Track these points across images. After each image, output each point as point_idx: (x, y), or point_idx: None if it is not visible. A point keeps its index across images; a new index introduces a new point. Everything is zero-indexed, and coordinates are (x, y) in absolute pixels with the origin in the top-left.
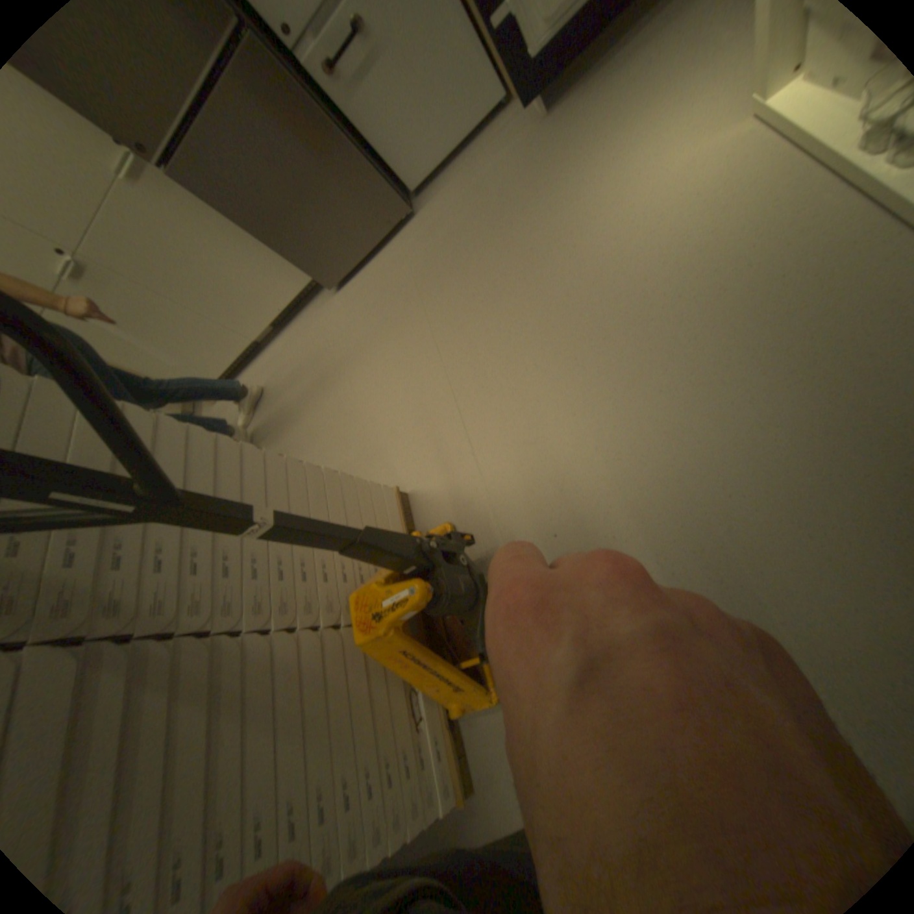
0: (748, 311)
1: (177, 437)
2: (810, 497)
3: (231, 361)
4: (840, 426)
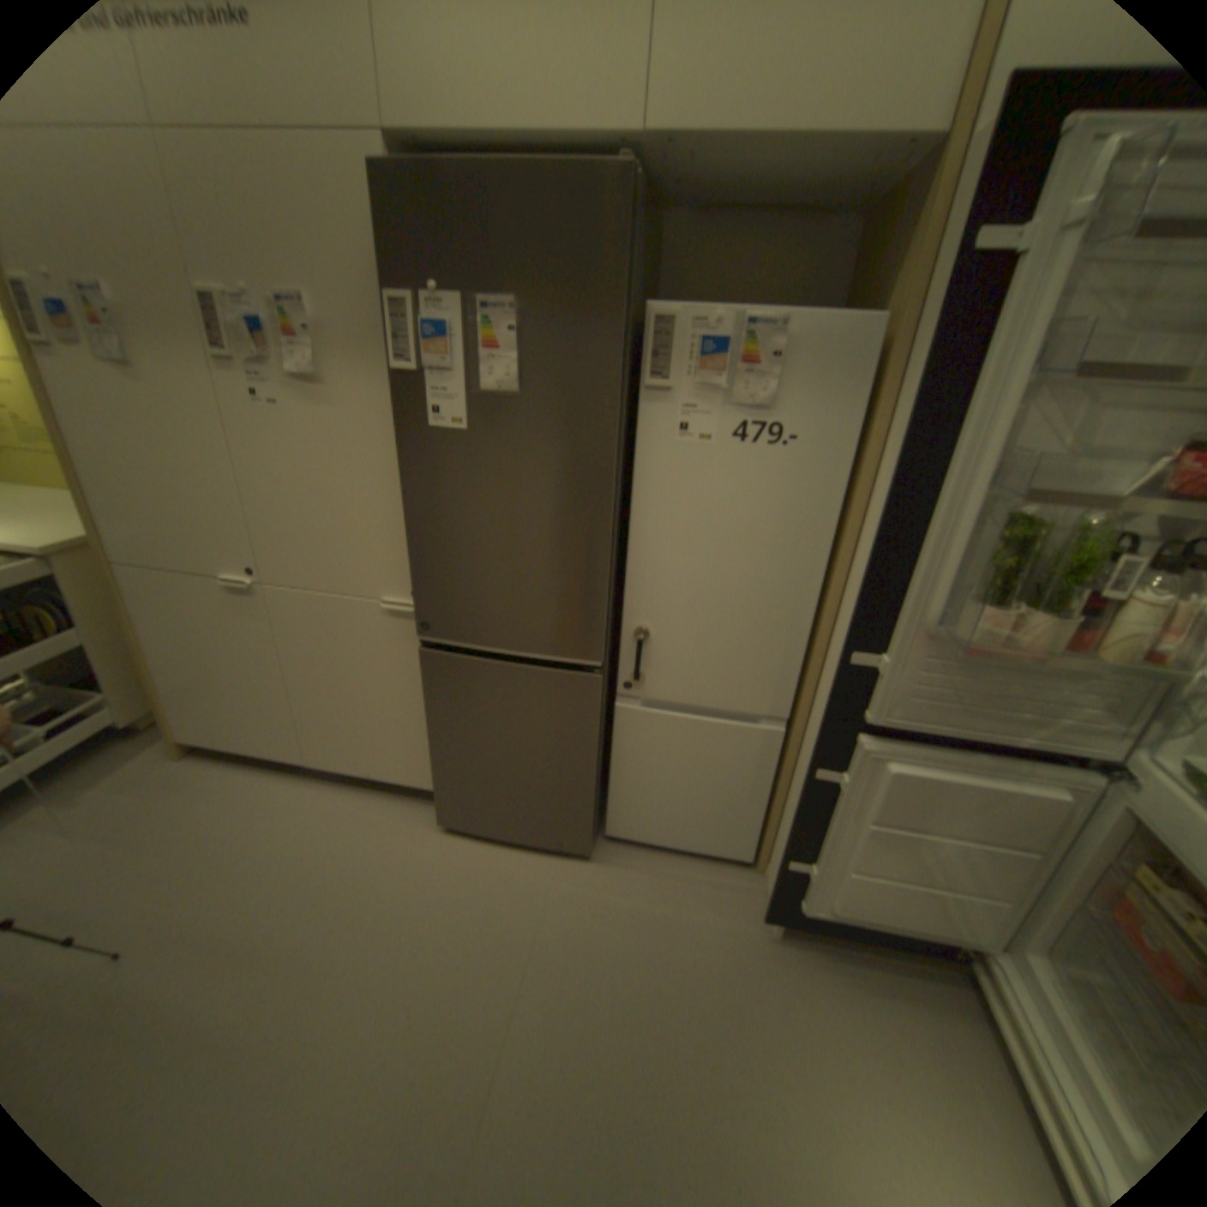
0: None
1: None
2: None
3: (254, 753)
4: None
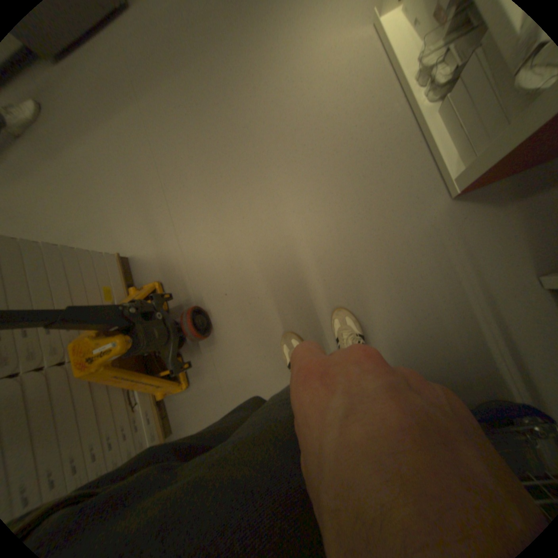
0: (344, 169)
1: None
2: (352, 283)
3: None
4: (371, 247)
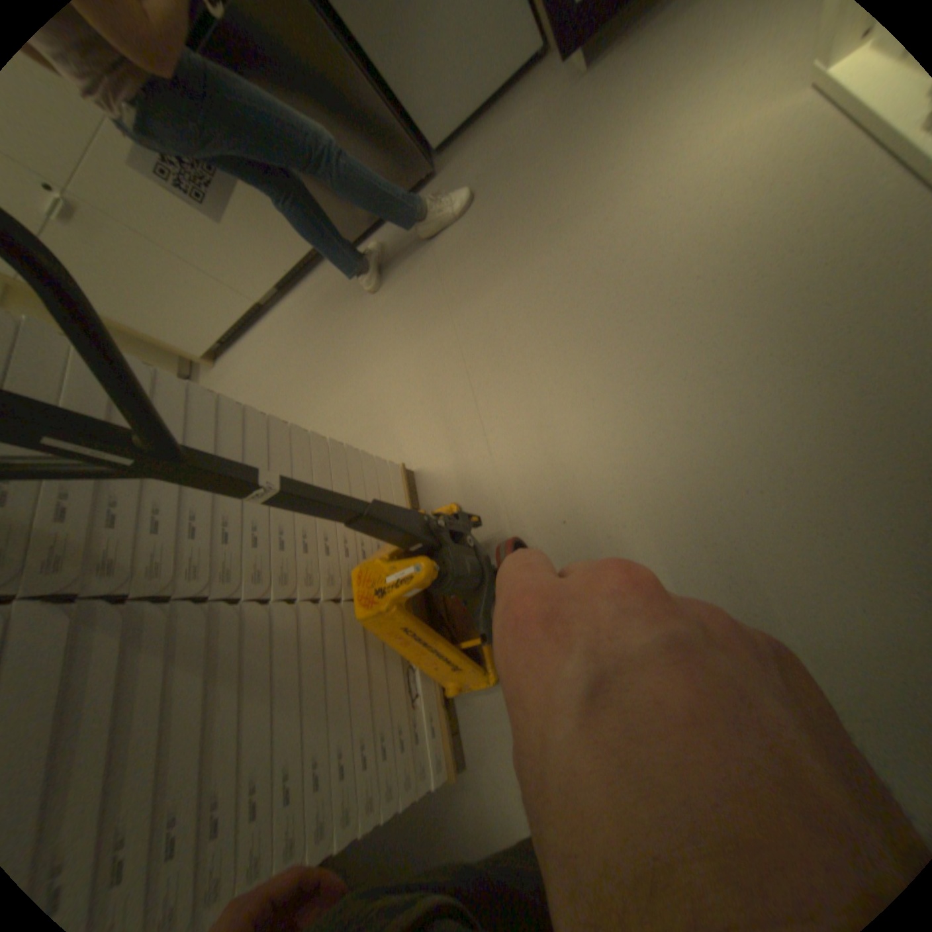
0: (784, 300)
1: (175, 395)
2: (830, 497)
3: (232, 322)
4: (868, 425)
